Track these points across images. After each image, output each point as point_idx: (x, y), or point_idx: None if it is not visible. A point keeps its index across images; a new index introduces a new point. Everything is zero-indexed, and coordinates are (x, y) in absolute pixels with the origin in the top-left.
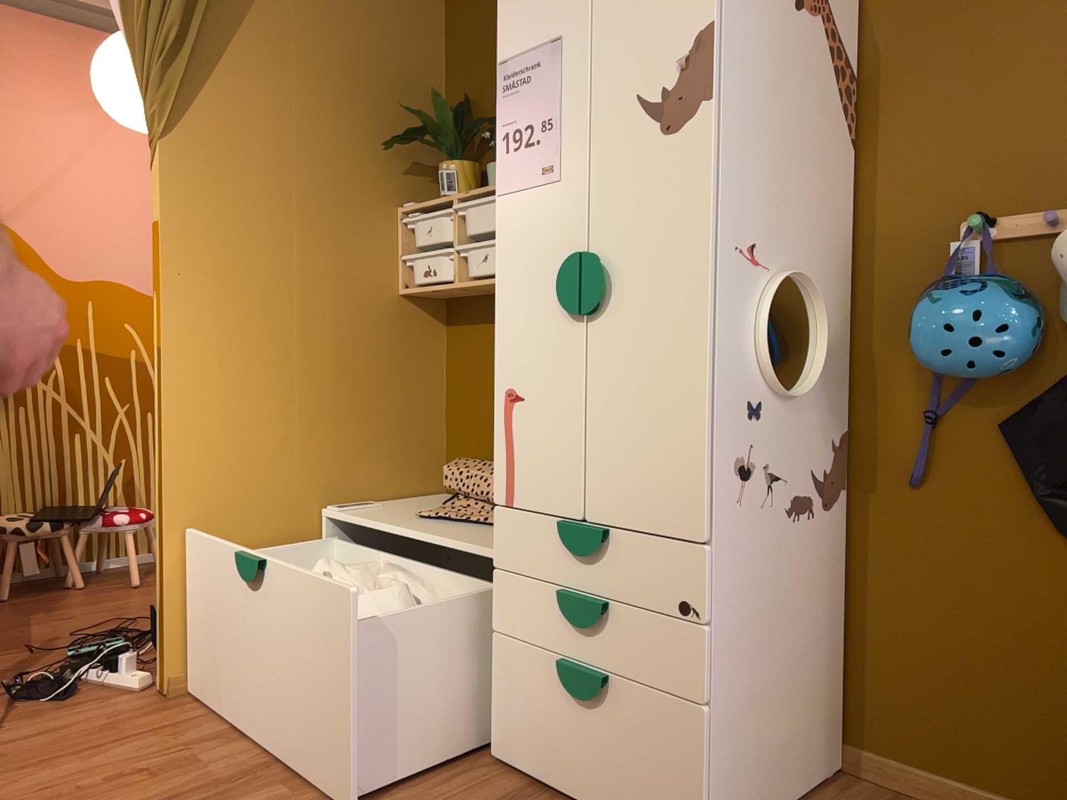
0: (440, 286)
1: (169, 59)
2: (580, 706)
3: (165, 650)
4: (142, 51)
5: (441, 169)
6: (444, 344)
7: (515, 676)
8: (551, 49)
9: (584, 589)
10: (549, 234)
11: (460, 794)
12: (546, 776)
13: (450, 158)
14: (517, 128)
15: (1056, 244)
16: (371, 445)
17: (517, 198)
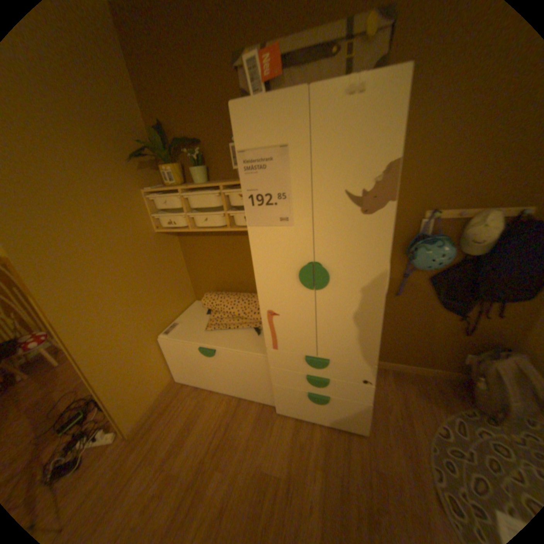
0: (181, 230)
1: None
2: (318, 404)
3: (120, 427)
4: None
5: (161, 168)
6: (179, 244)
7: (285, 395)
8: (279, 150)
9: (317, 375)
10: (288, 250)
11: (279, 438)
12: (302, 418)
13: (163, 160)
14: (259, 194)
15: (469, 226)
16: (167, 300)
17: (264, 230)
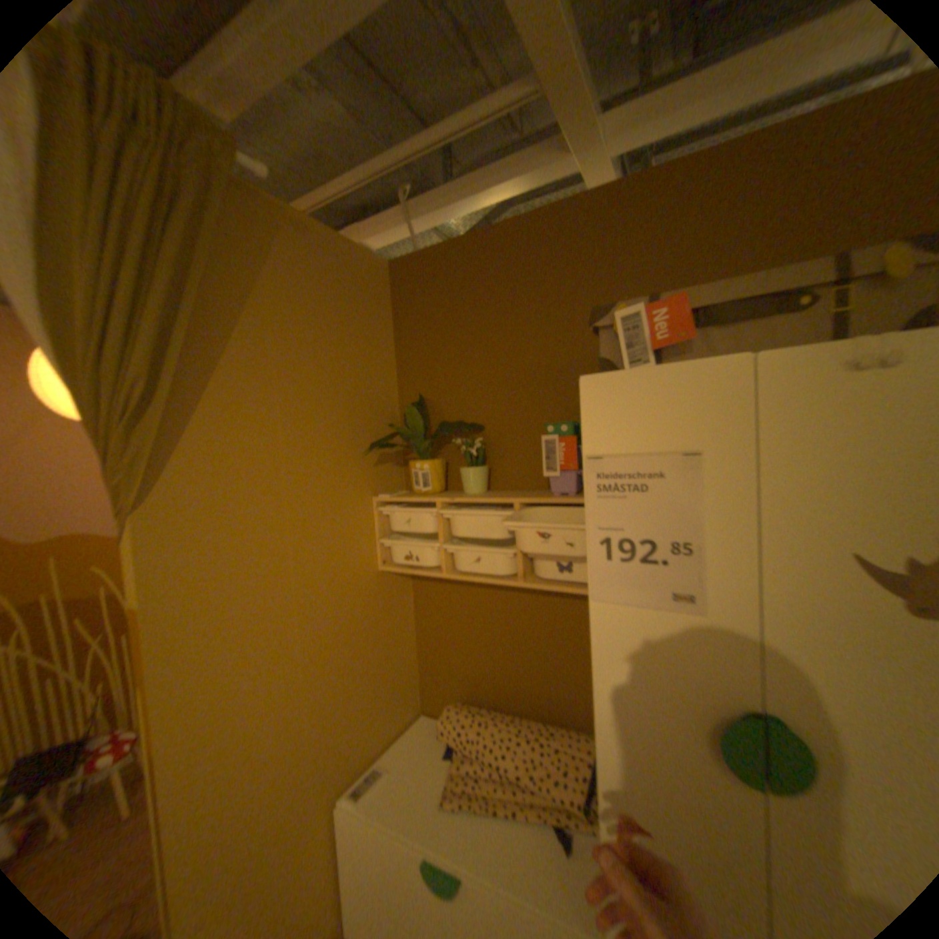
0: (426, 573)
1: (132, 417)
2: None
3: None
4: (90, 403)
5: (413, 465)
6: (412, 593)
7: None
8: (680, 460)
9: None
10: (688, 670)
11: None
12: None
13: (418, 453)
14: (625, 537)
15: None
16: (369, 711)
17: (628, 613)
